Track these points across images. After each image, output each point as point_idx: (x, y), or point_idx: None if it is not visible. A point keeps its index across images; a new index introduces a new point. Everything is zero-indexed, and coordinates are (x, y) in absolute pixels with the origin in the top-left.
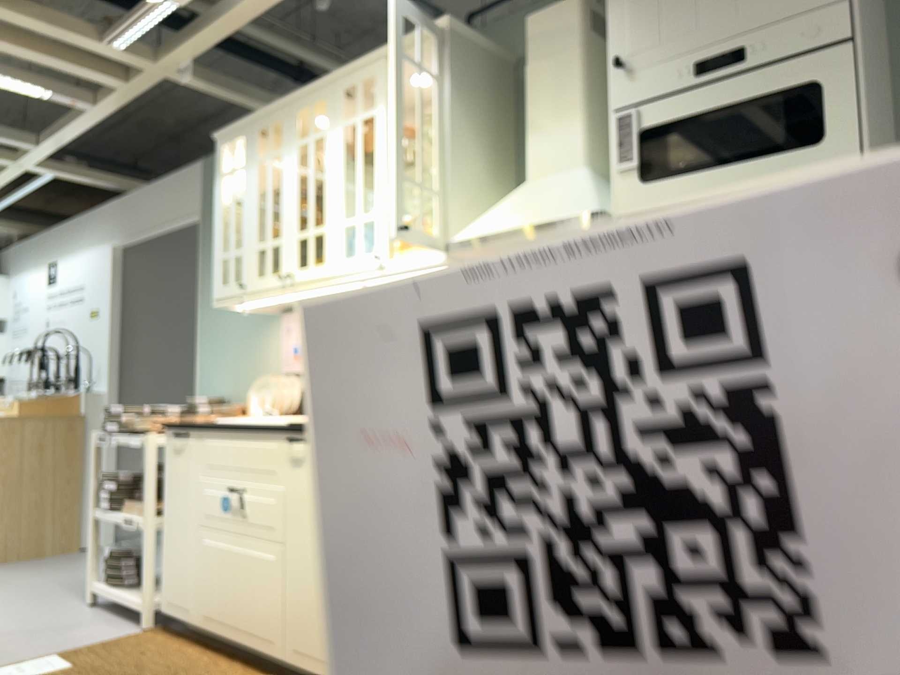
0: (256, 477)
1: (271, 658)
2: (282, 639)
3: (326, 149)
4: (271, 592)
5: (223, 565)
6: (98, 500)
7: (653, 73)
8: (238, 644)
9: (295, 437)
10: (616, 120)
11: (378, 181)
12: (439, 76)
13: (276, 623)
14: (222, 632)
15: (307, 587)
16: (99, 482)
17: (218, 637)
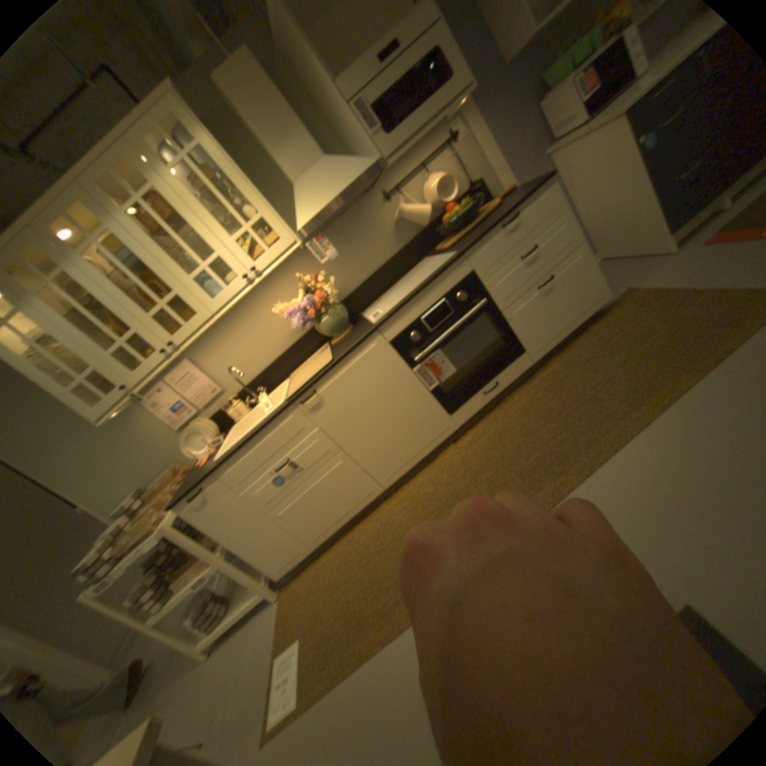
0: (293, 442)
1: (377, 495)
2: (378, 481)
3: (123, 237)
4: (354, 474)
5: (308, 503)
6: (144, 614)
7: (358, 68)
8: (352, 517)
9: (306, 396)
10: (354, 104)
11: (202, 229)
12: (199, 129)
13: (369, 480)
14: (336, 525)
15: (375, 446)
16: (135, 603)
17: (335, 531)
